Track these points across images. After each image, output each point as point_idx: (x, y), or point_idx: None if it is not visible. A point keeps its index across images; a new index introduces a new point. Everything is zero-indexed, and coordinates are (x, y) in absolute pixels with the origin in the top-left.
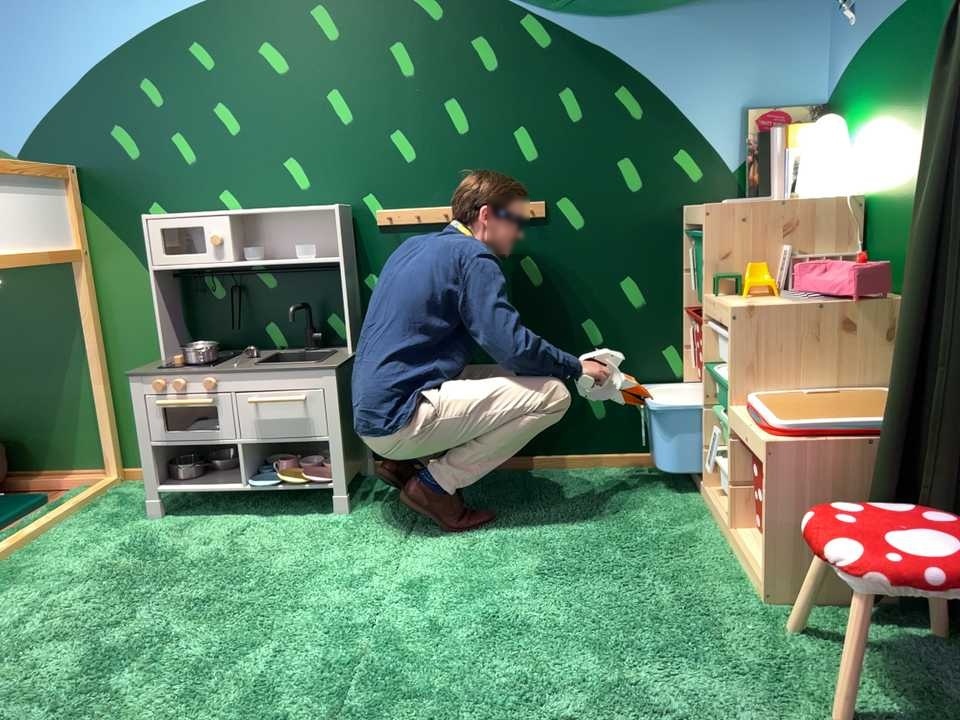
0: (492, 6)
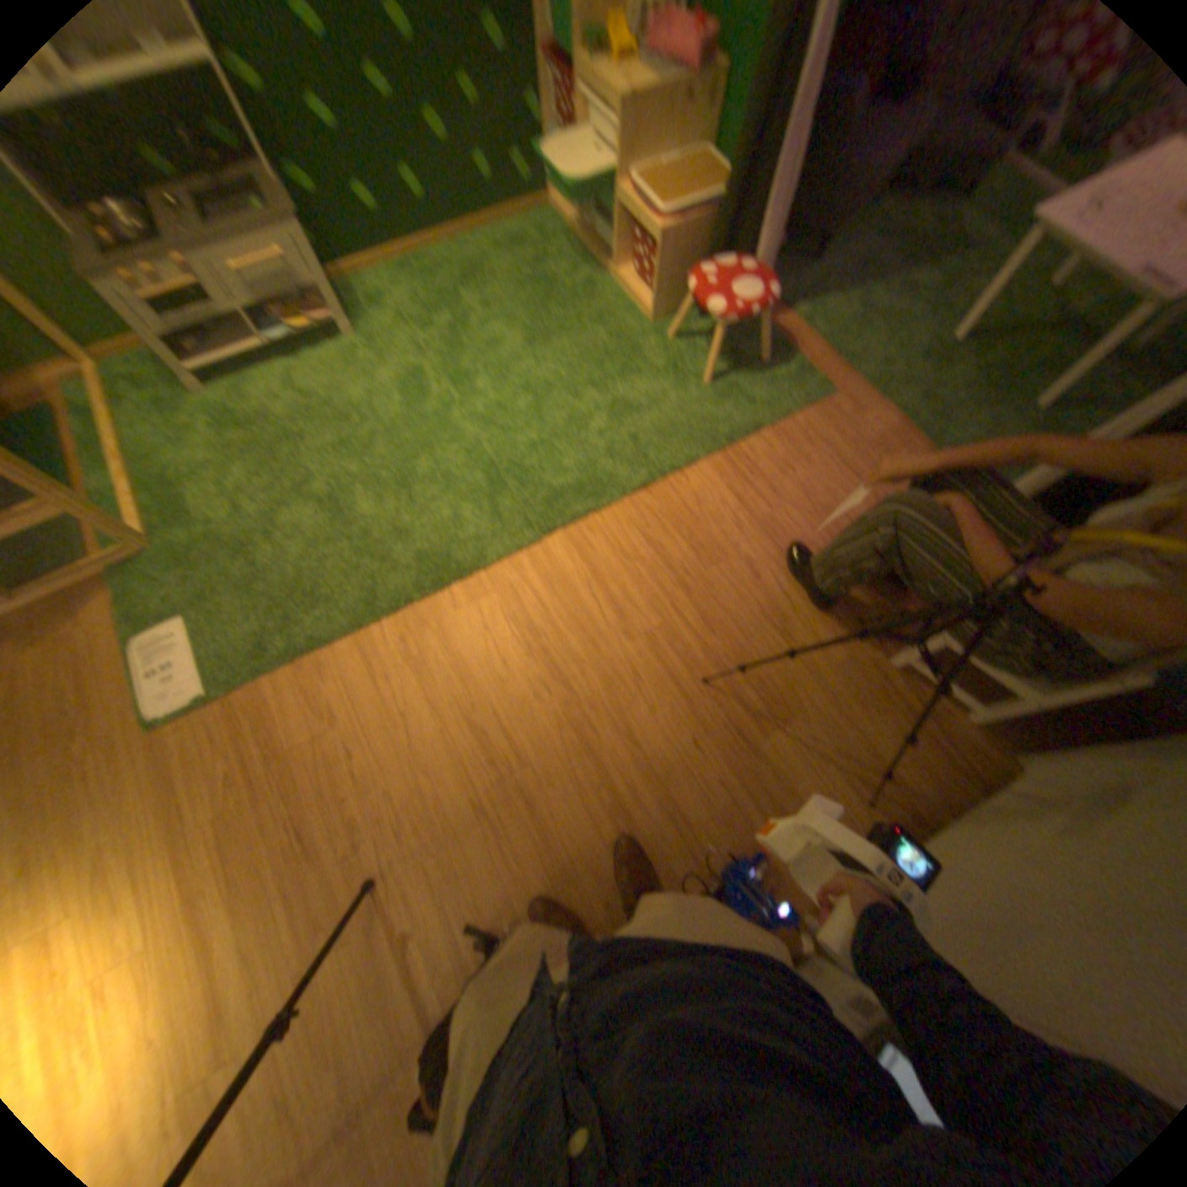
0: None
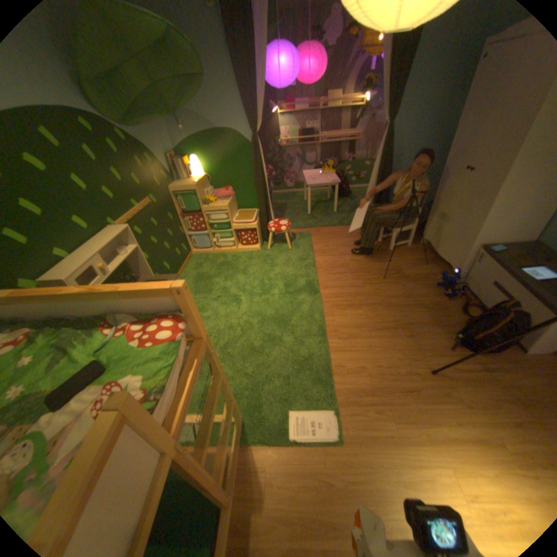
0: (104, 124)
